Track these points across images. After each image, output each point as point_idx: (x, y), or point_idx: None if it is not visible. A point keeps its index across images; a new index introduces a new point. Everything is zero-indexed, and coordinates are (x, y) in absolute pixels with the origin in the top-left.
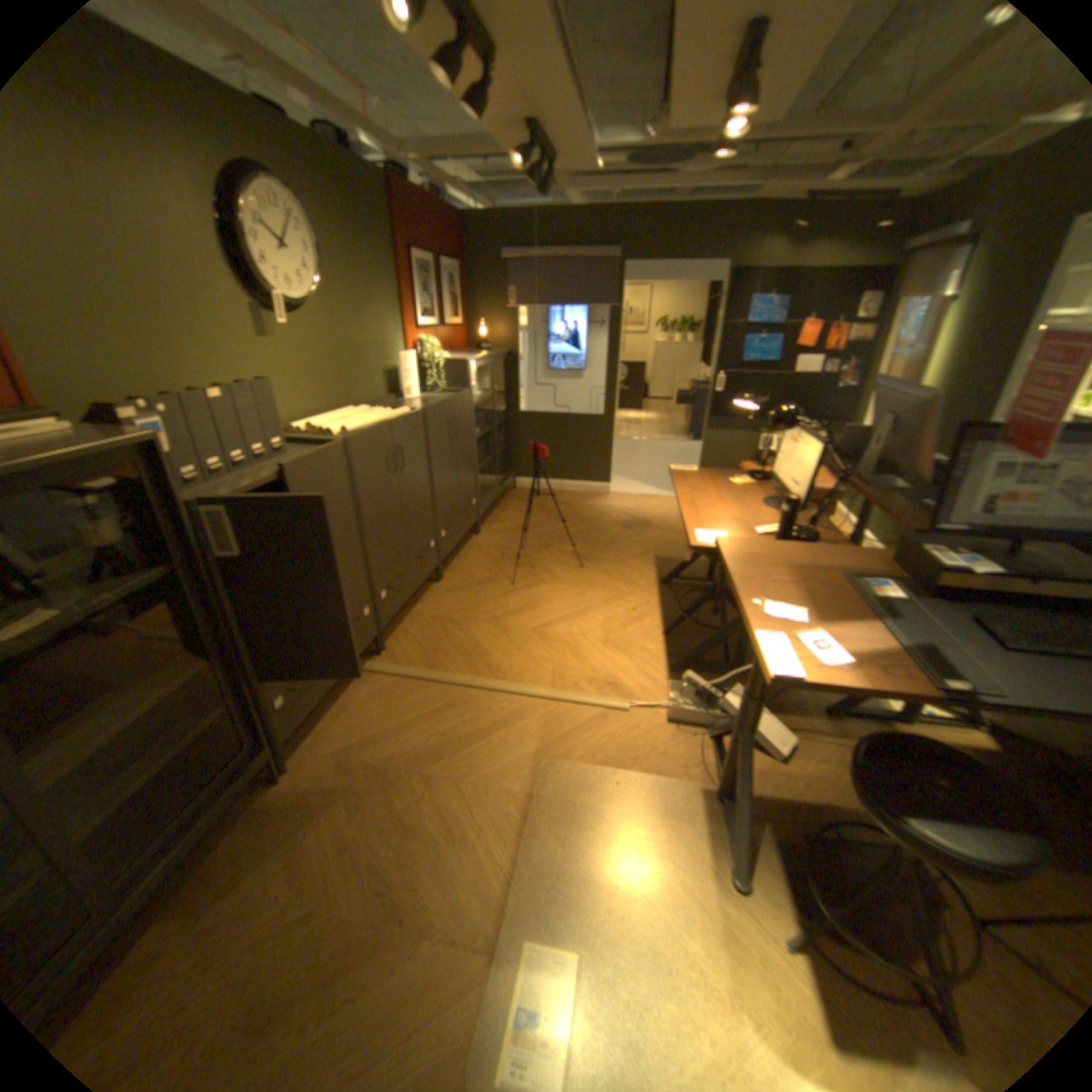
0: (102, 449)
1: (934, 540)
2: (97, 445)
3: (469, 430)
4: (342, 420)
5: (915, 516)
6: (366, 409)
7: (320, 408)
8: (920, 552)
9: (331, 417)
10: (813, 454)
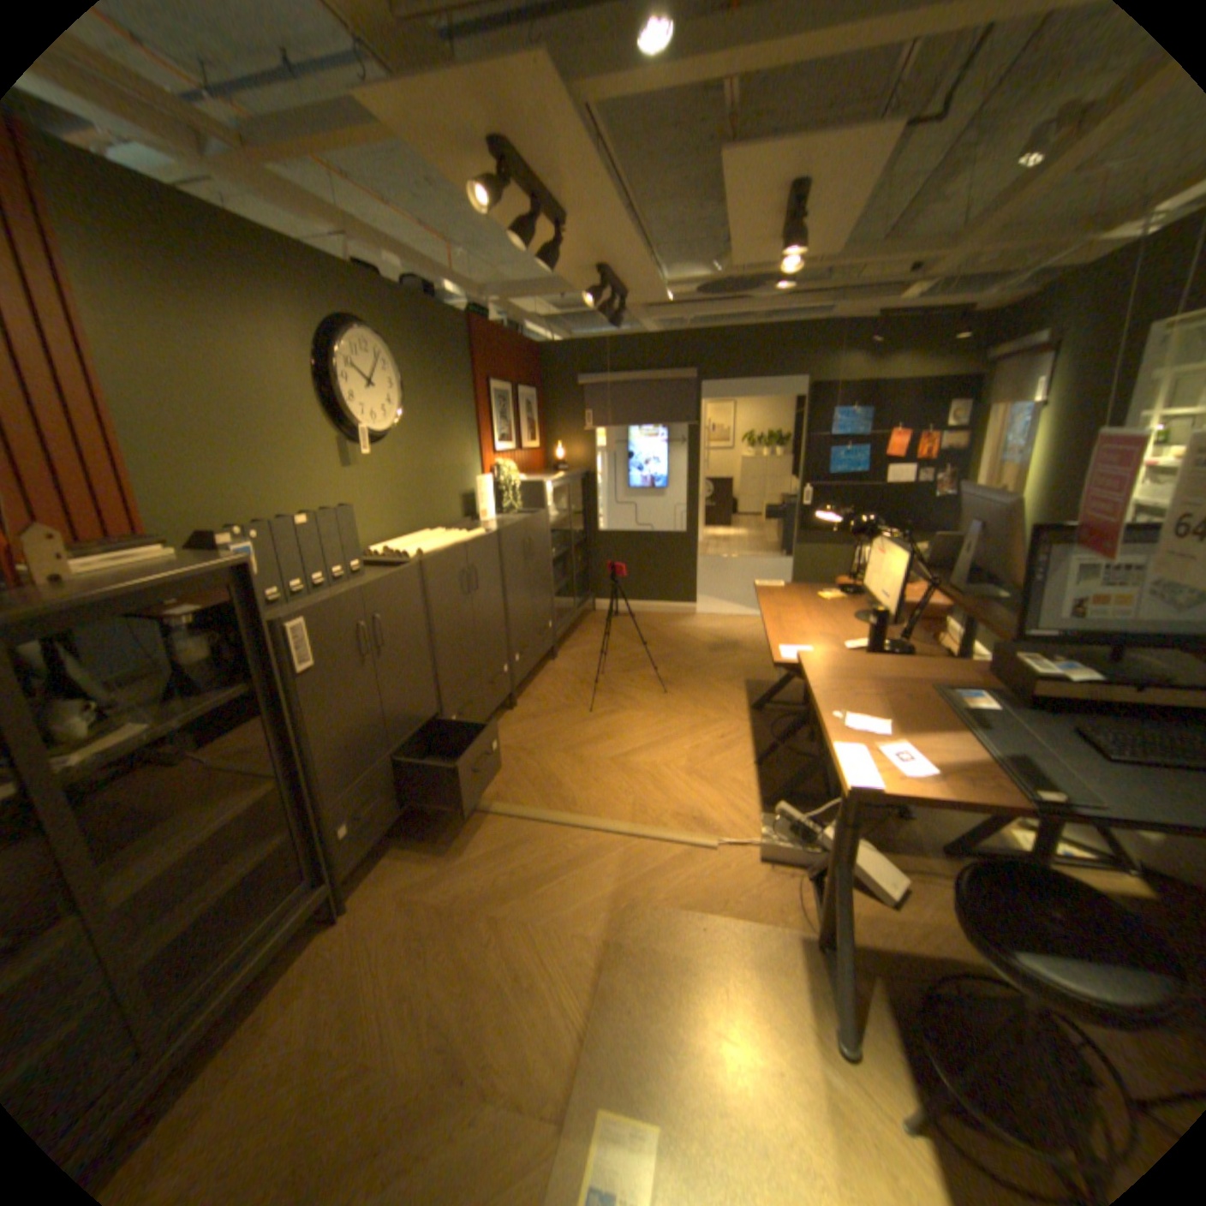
0: (201, 571)
1: (1030, 649)
2: (197, 568)
3: (544, 550)
4: (417, 543)
5: (1012, 626)
6: (442, 531)
7: (396, 532)
8: (1017, 663)
9: (407, 540)
10: (901, 565)
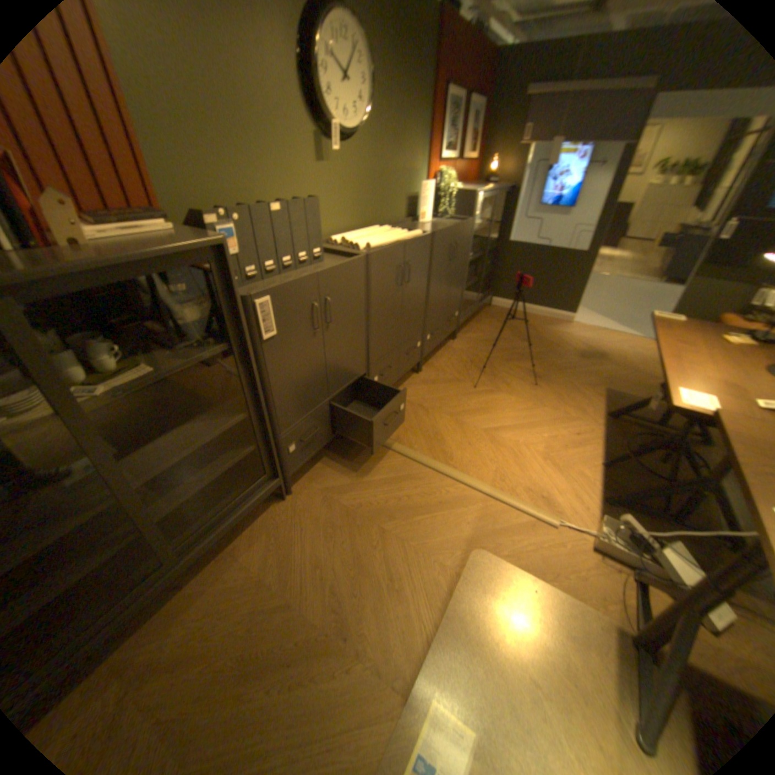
0: (182, 248)
1: None
2: (178, 245)
3: (465, 253)
4: (368, 237)
5: None
6: (388, 228)
7: (354, 225)
8: None
9: (360, 233)
10: None
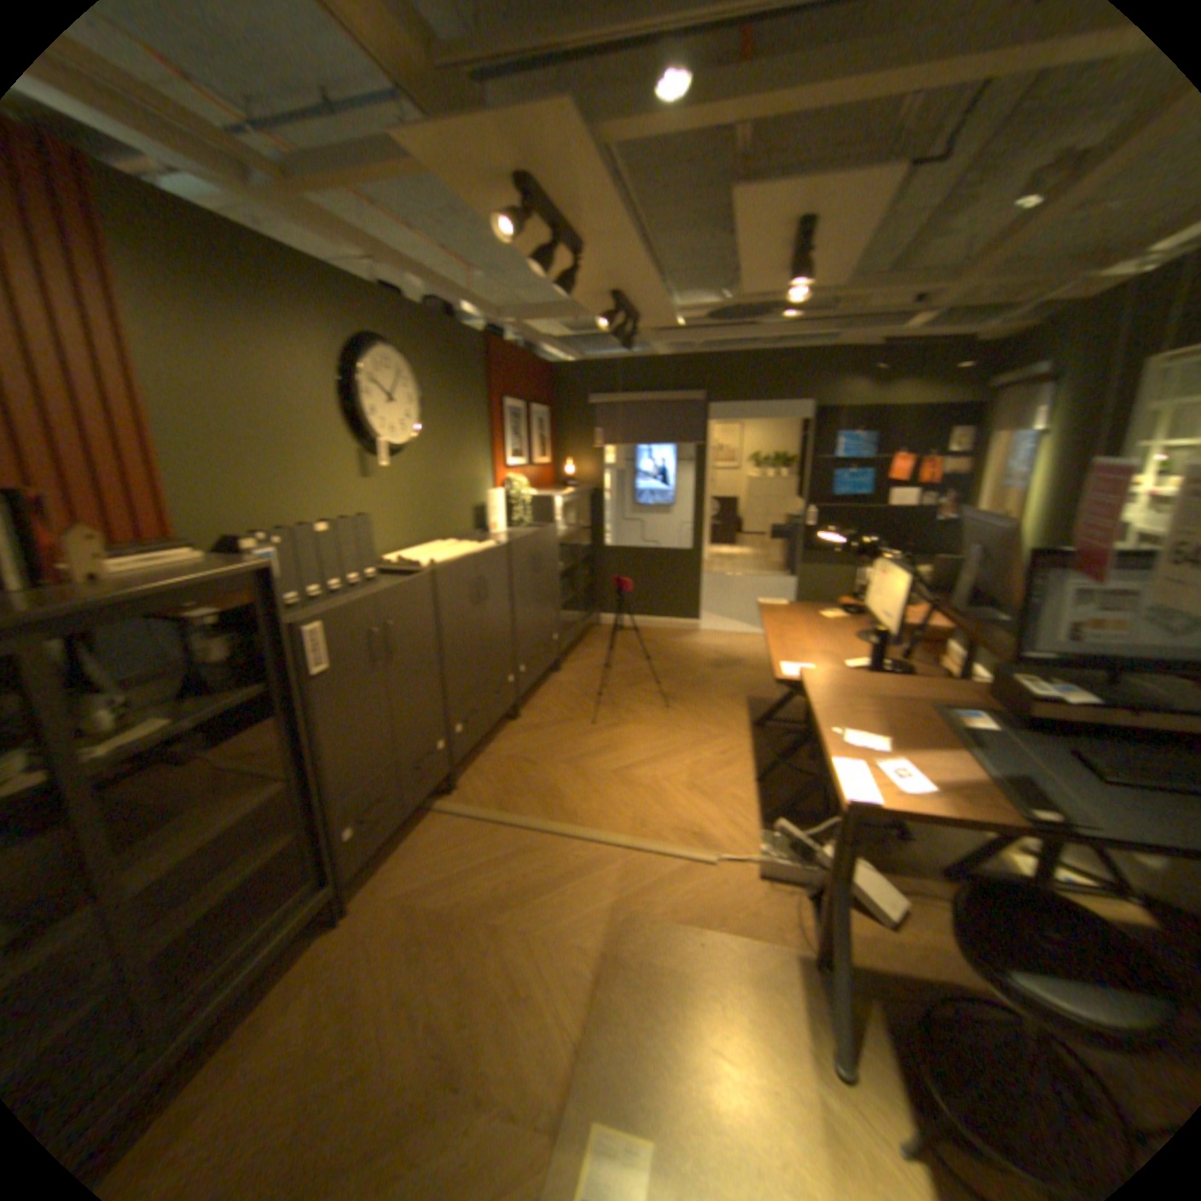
0: (223, 574)
1: (1027, 671)
2: (219, 571)
3: (549, 563)
4: (427, 553)
5: (1010, 648)
6: (450, 542)
7: (406, 542)
8: (1014, 685)
9: (416, 550)
10: (900, 586)
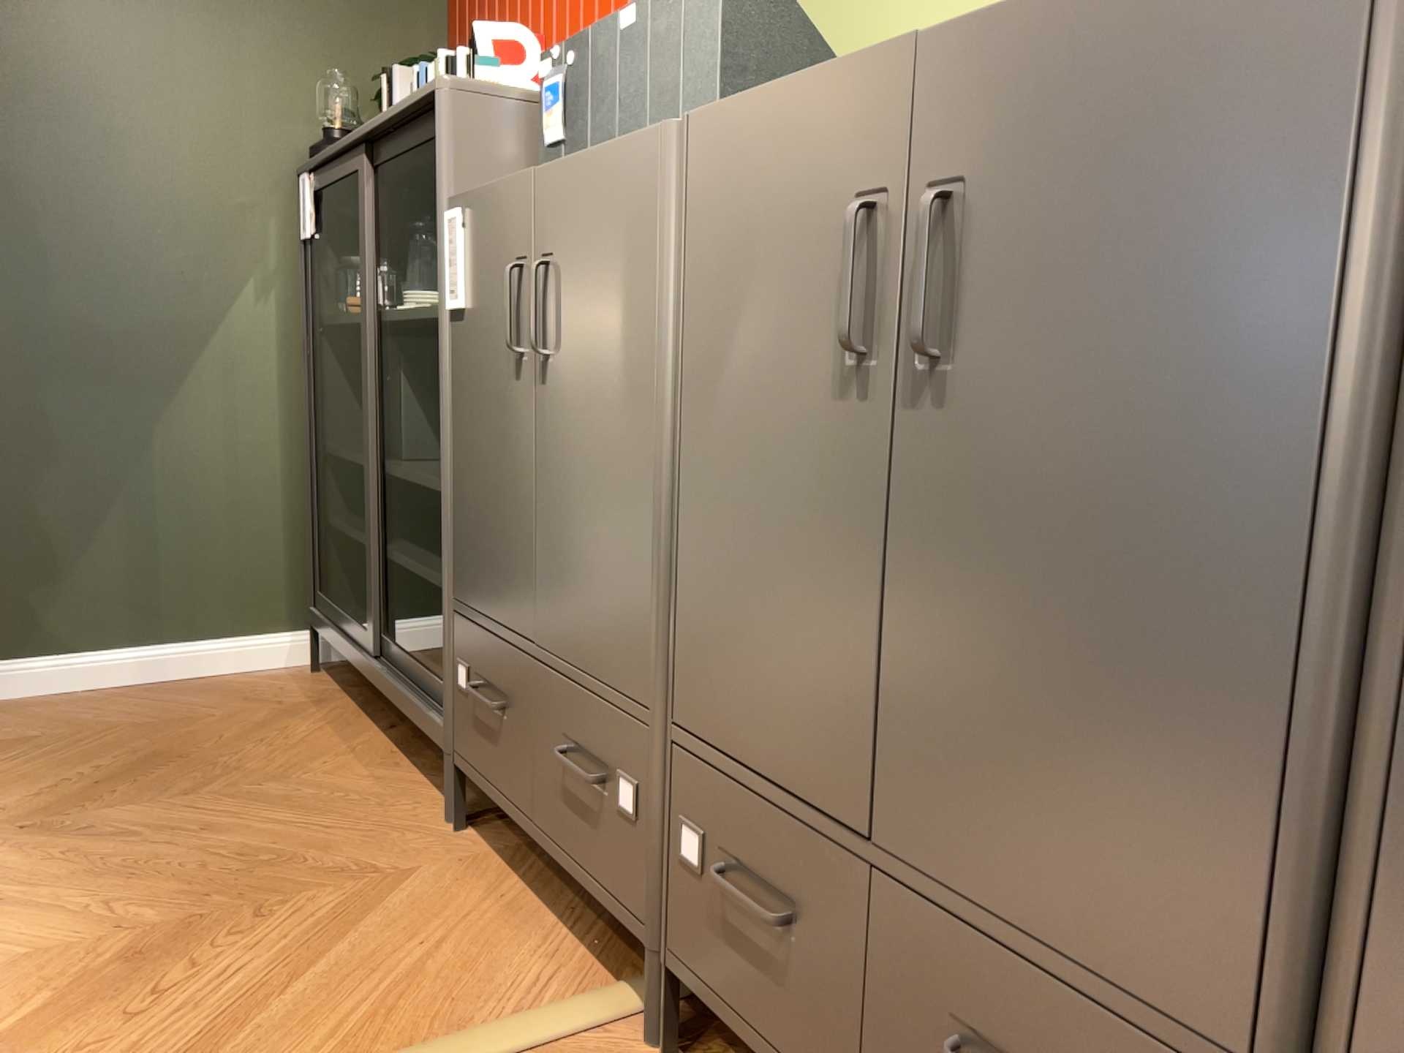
0: (412, 105)
1: None
2: (413, 100)
3: None
4: None
5: None
6: None
7: None
8: None
9: None
10: None
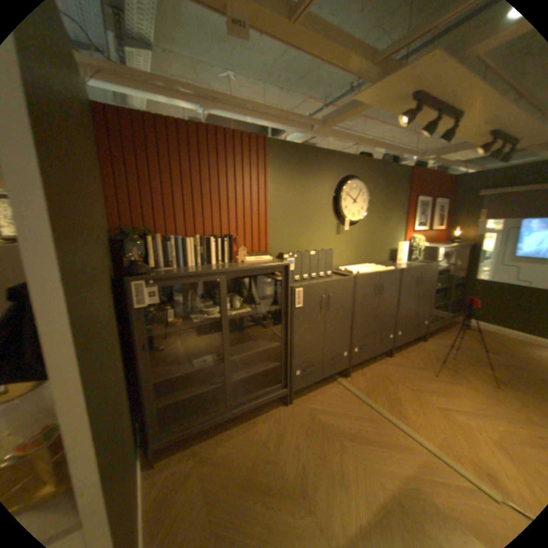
0: (273, 266)
1: None
2: (272, 264)
3: (430, 283)
4: (358, 268)
5: None
6: (372, 265)
7: (352, 262)
8: None
9: (354, 266)
10: None
